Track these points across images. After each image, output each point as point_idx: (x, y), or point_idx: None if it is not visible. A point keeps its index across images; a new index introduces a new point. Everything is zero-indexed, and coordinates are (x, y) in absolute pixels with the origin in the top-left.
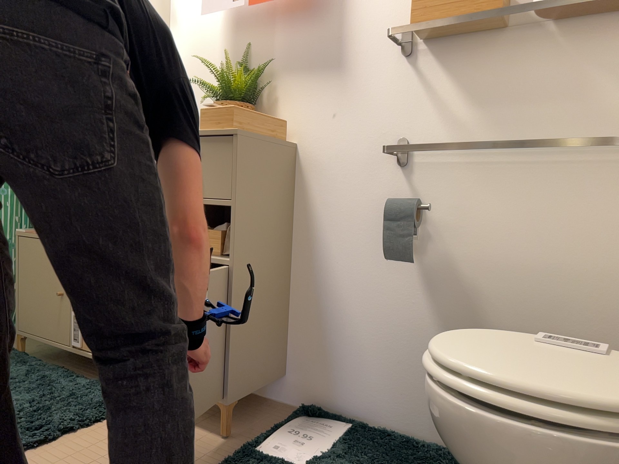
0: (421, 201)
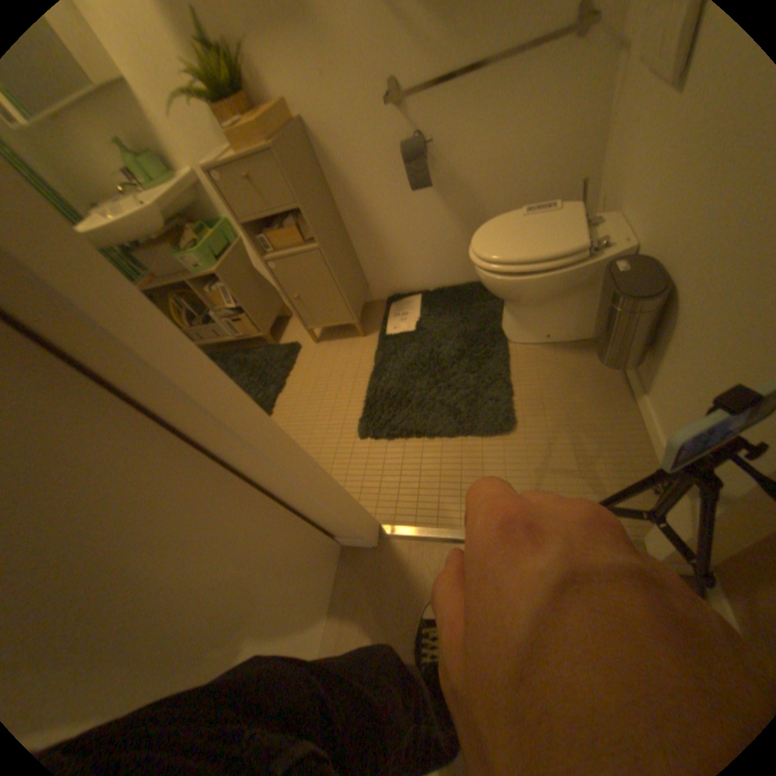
0: (421, 131)
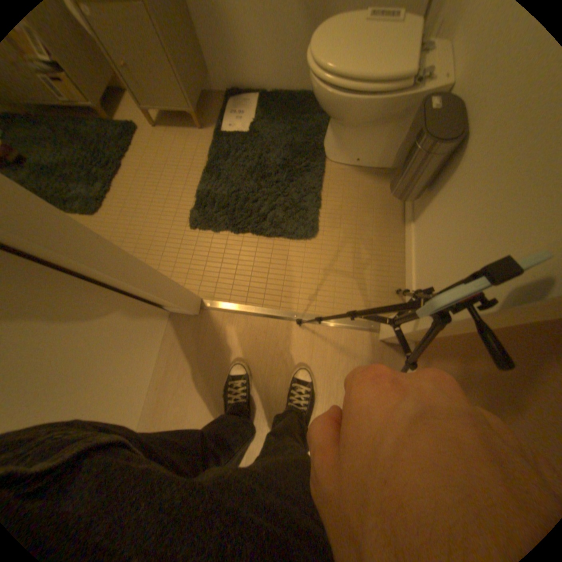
0: None
